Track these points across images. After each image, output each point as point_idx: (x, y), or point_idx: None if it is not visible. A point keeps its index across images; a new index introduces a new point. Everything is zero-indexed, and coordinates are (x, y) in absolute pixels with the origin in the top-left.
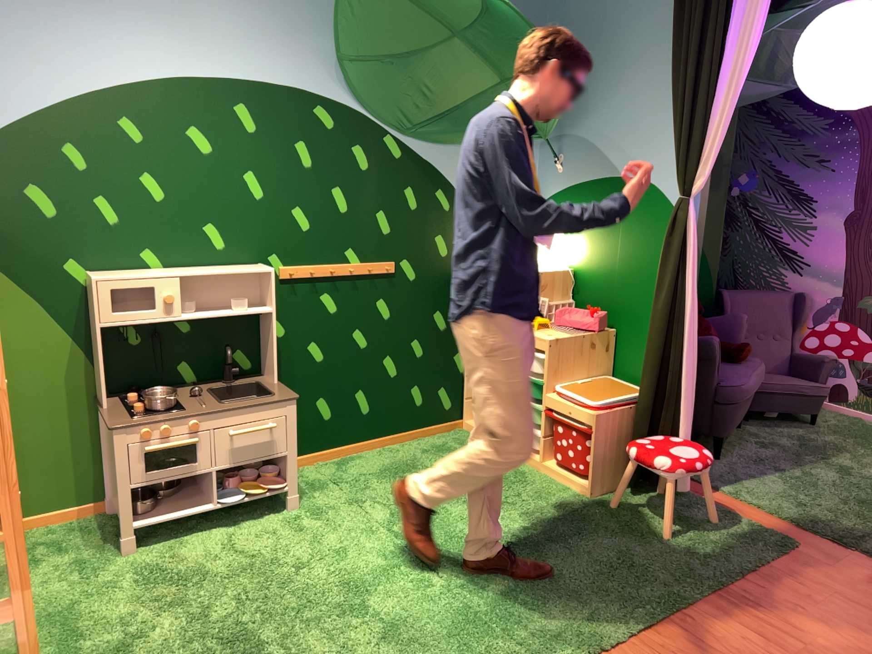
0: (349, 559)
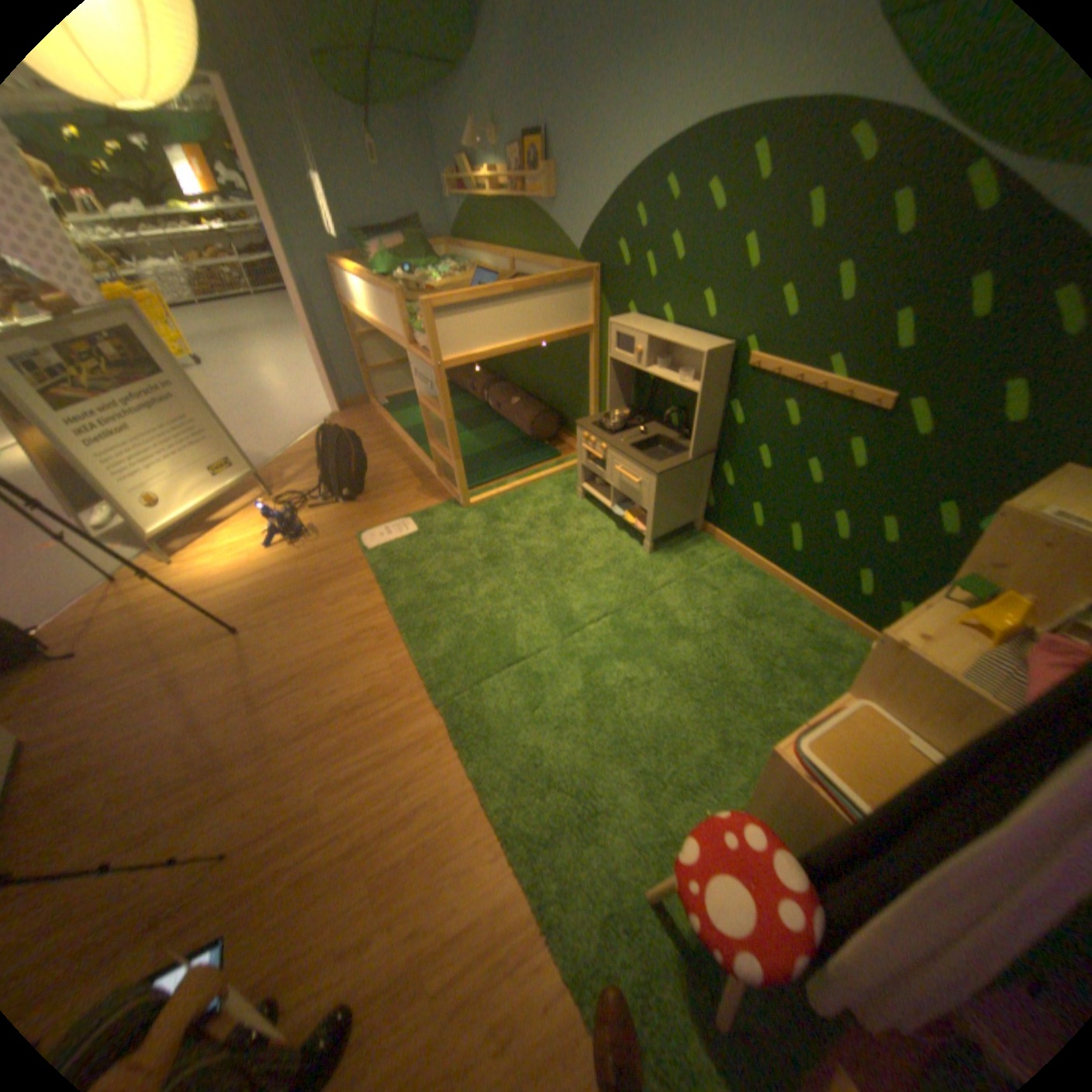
0: (580, 591)
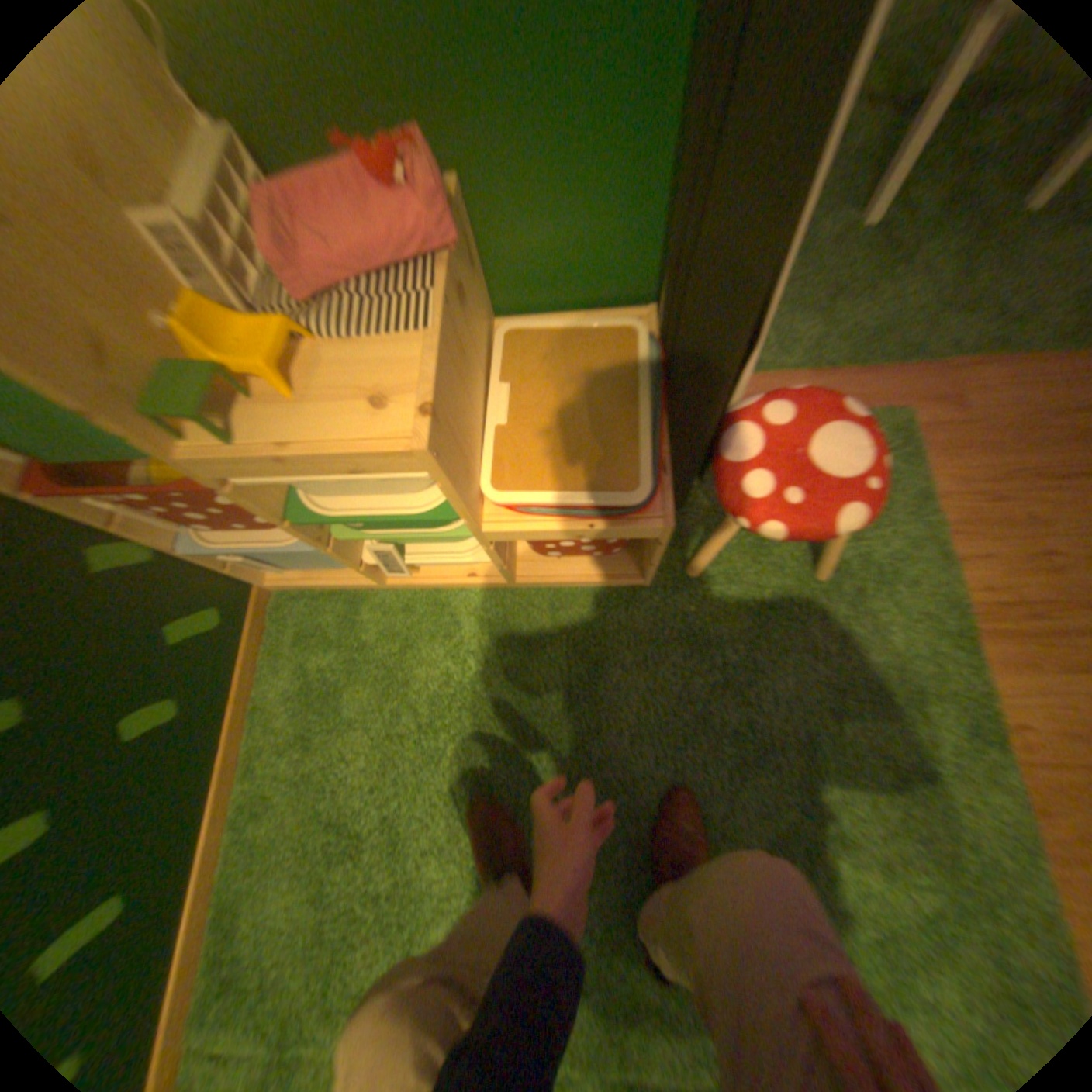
0: None
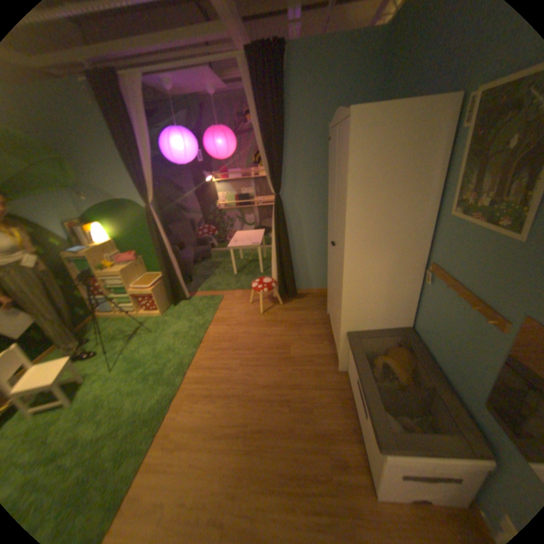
0: (81, 396)
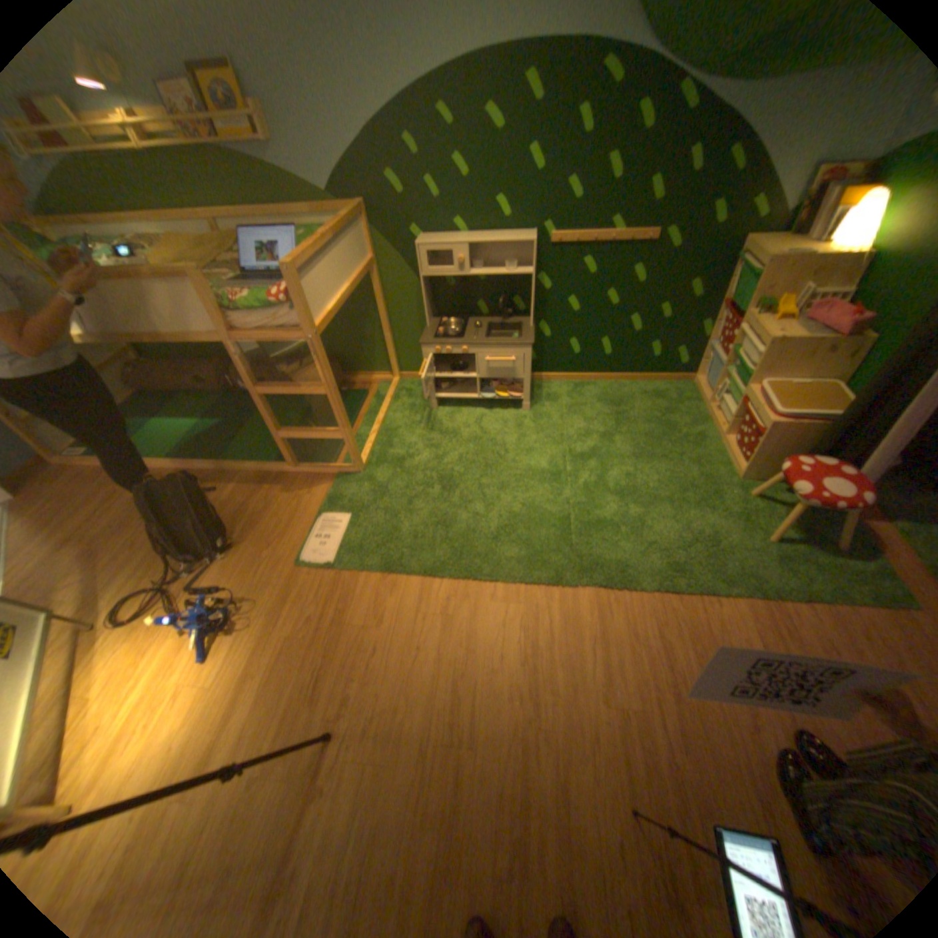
0: (529, 457)
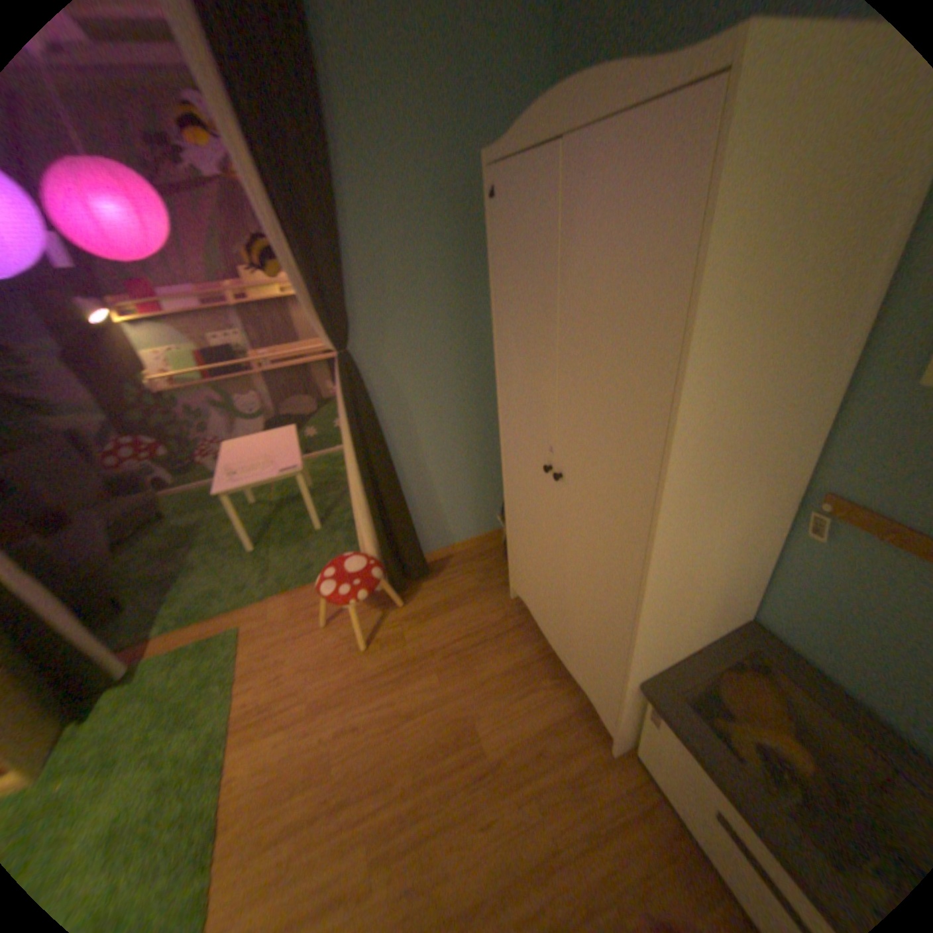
0: None
